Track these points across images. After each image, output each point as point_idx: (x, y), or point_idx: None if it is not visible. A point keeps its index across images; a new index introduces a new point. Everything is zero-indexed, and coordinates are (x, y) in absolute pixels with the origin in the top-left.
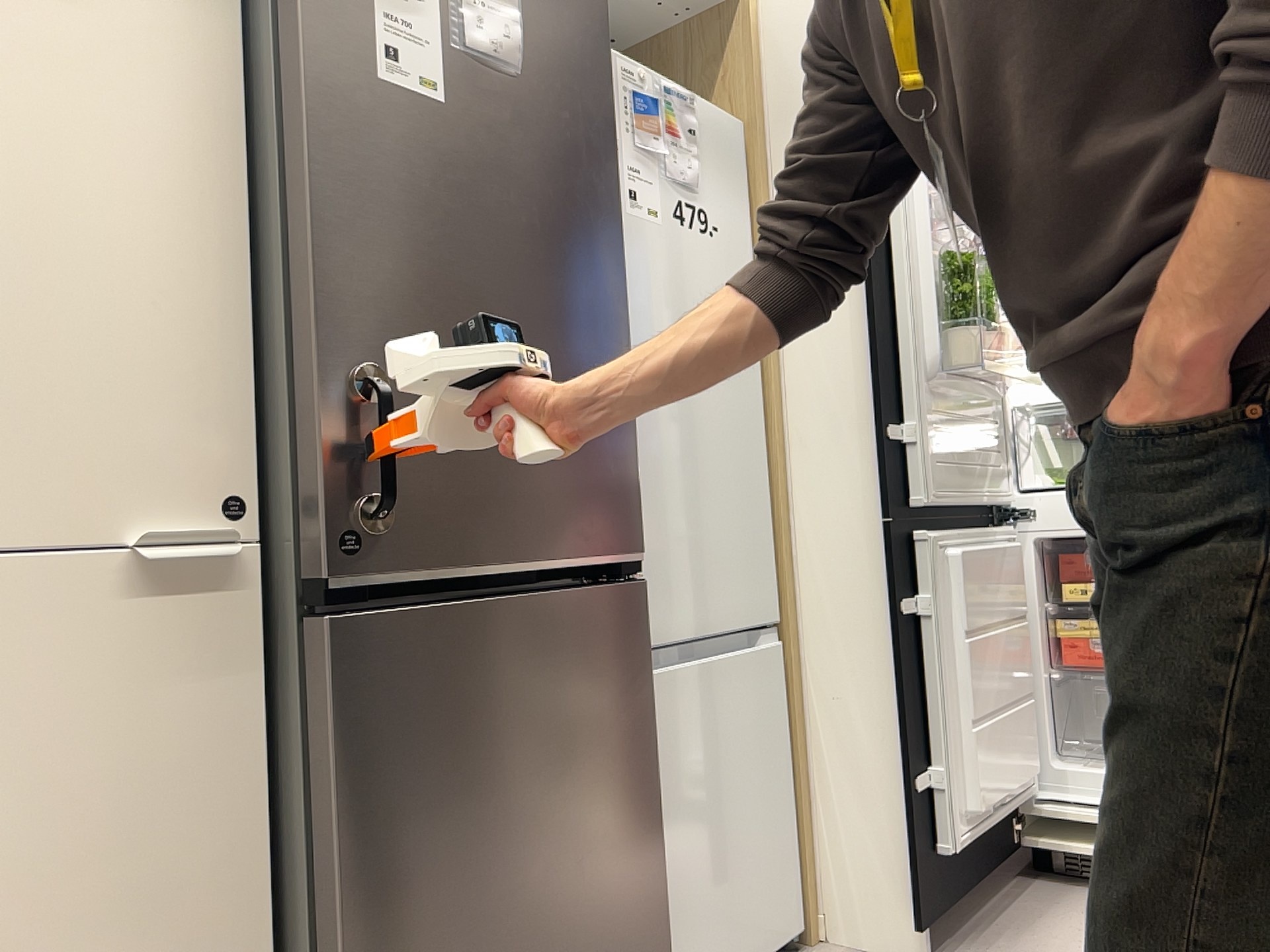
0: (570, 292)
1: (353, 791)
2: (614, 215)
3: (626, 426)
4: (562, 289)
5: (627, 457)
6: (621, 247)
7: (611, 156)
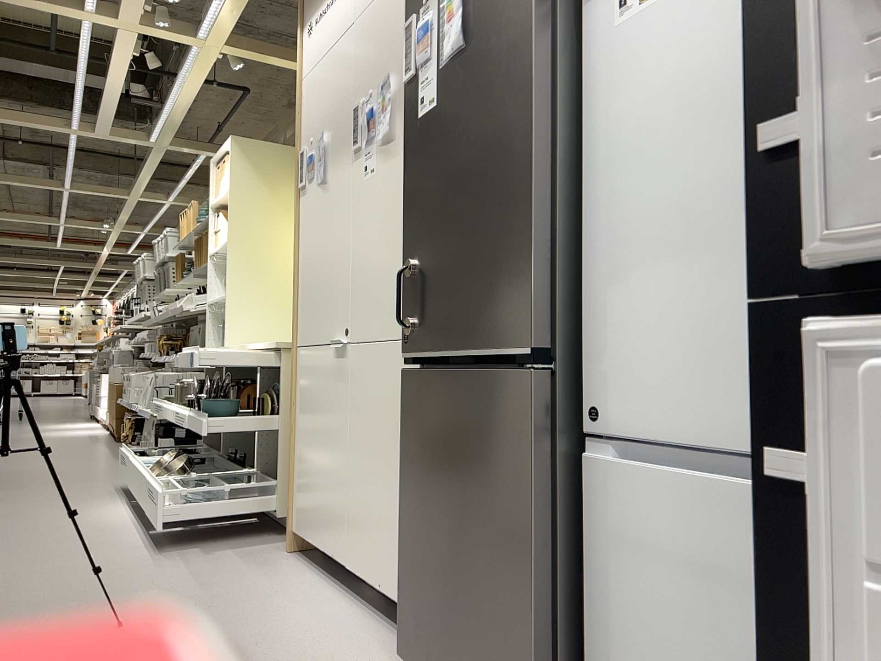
0: (490, 167)
1: (405, 446)
2: (528, 79)
3: (526, 249)
4: (486, 168)
5: (526, 274)
6: (532, 101)
7: (528, 31)
